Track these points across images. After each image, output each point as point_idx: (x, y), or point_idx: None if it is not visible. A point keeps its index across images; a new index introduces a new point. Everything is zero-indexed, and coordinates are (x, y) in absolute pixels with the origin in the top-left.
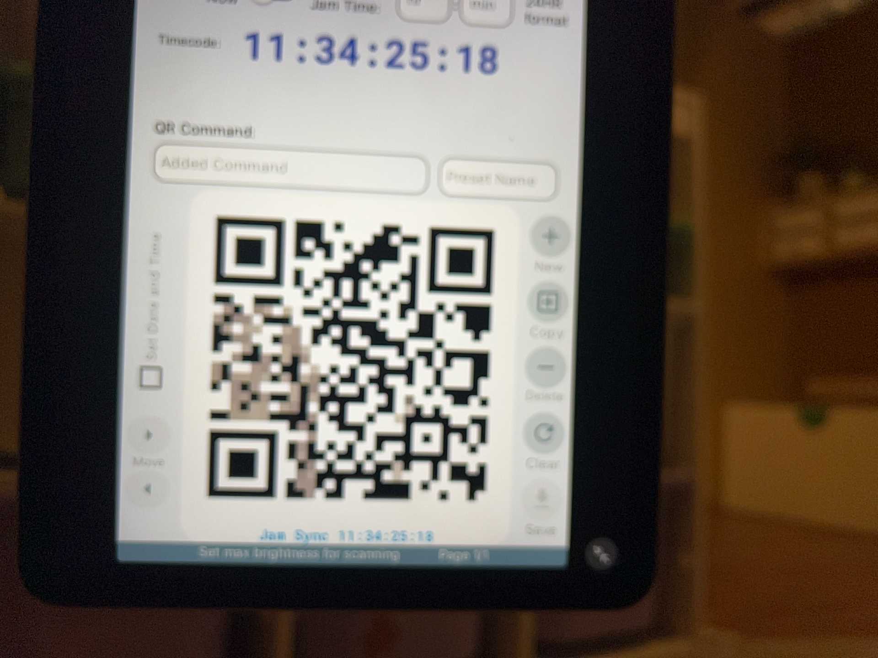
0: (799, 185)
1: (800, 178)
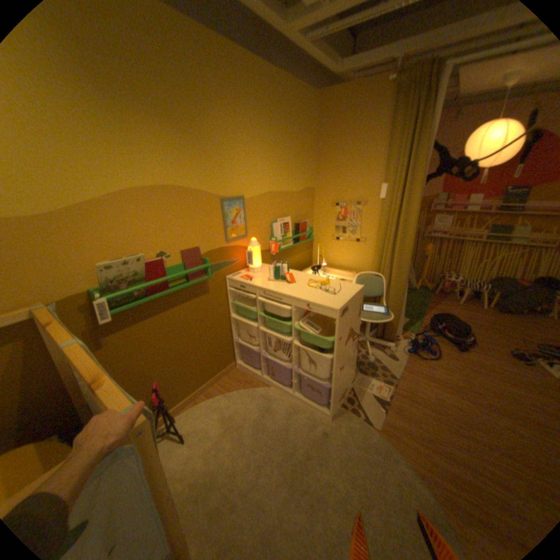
0: None
1: None
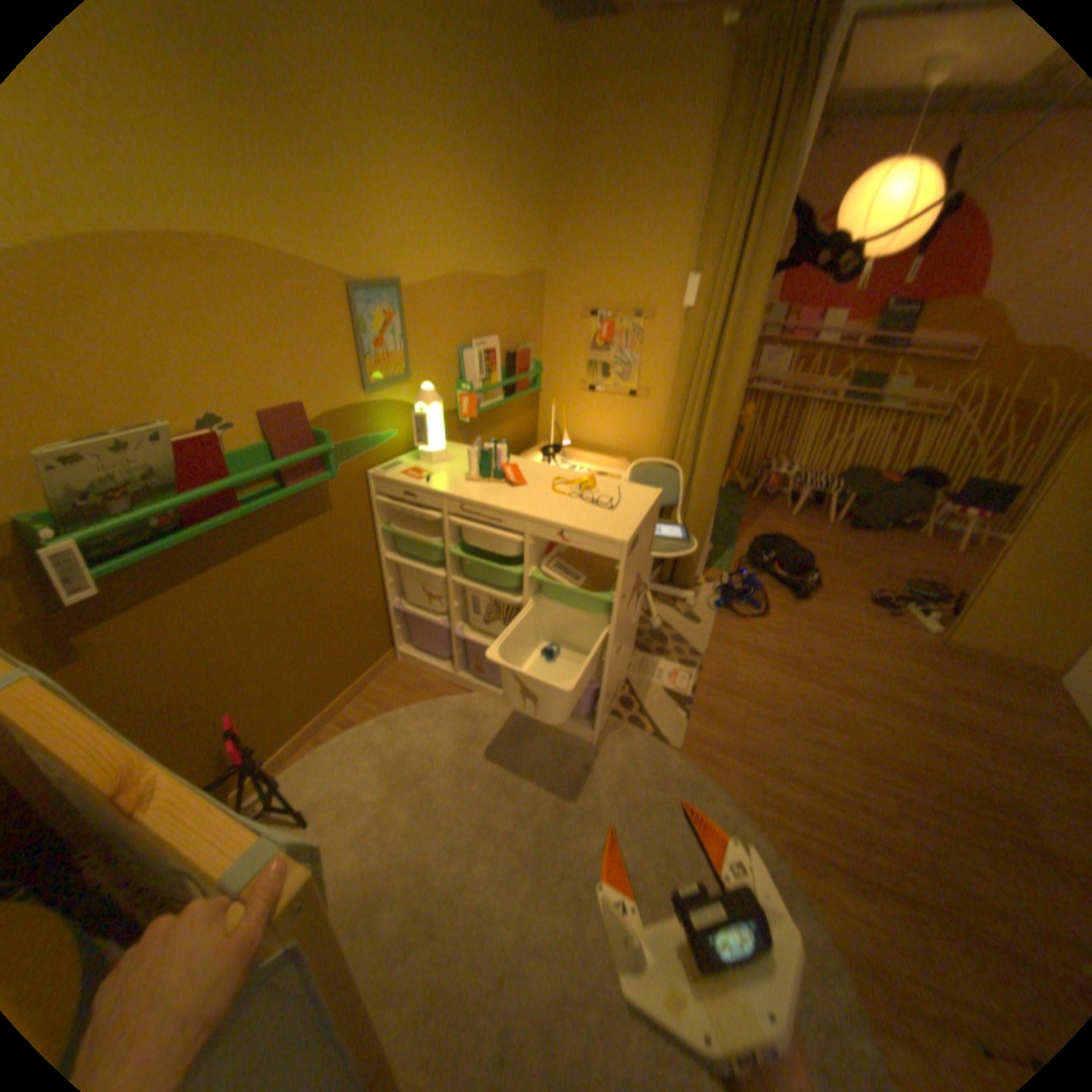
0: None
1: None
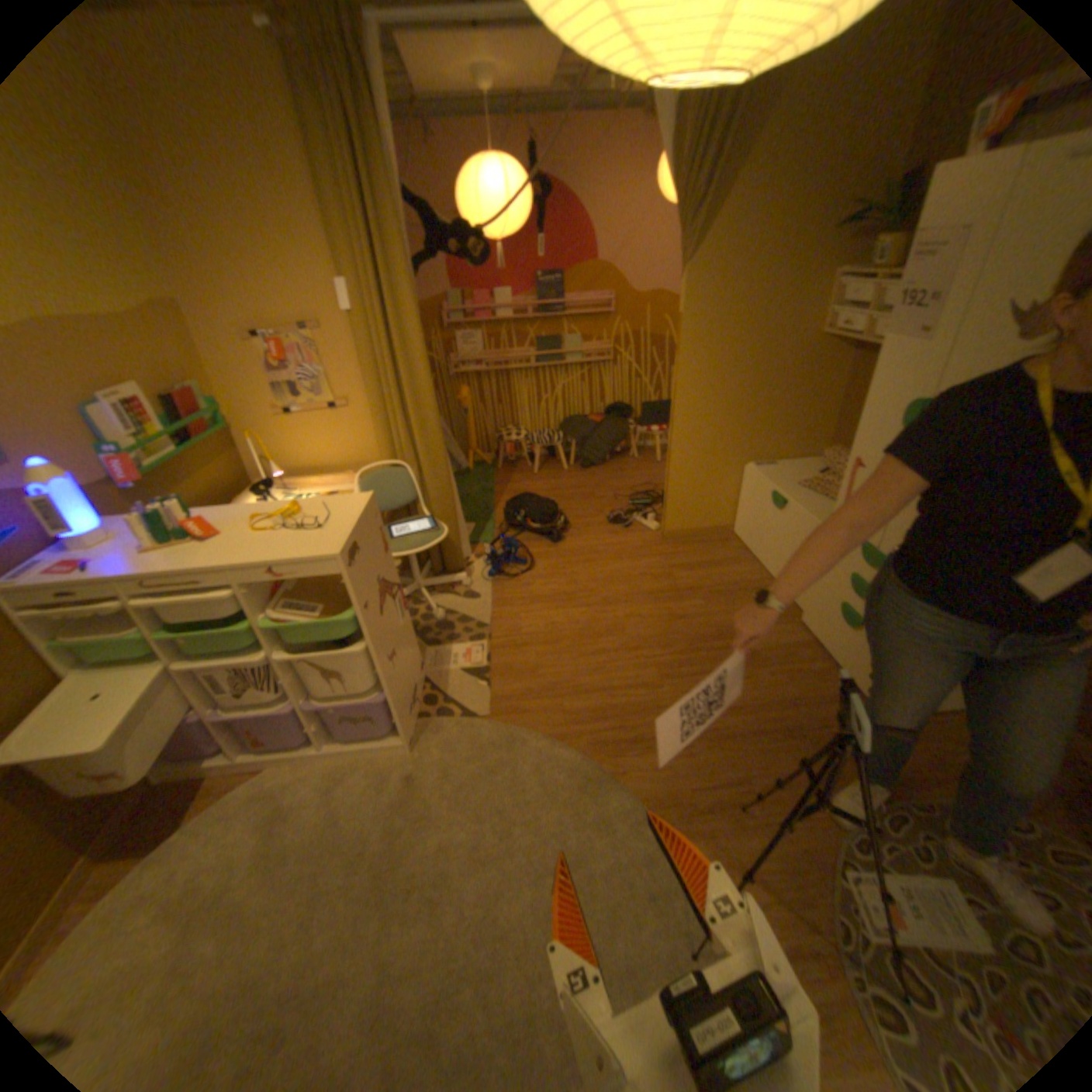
0: (878, 246)
1: (882, 237)
